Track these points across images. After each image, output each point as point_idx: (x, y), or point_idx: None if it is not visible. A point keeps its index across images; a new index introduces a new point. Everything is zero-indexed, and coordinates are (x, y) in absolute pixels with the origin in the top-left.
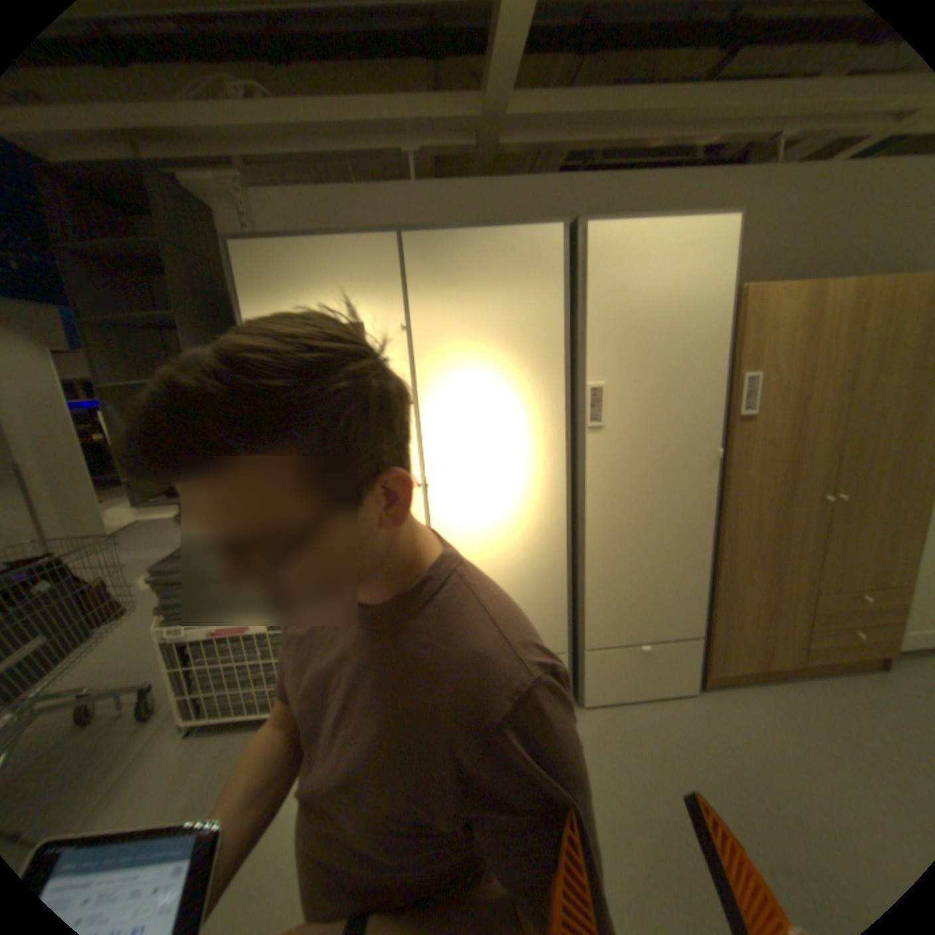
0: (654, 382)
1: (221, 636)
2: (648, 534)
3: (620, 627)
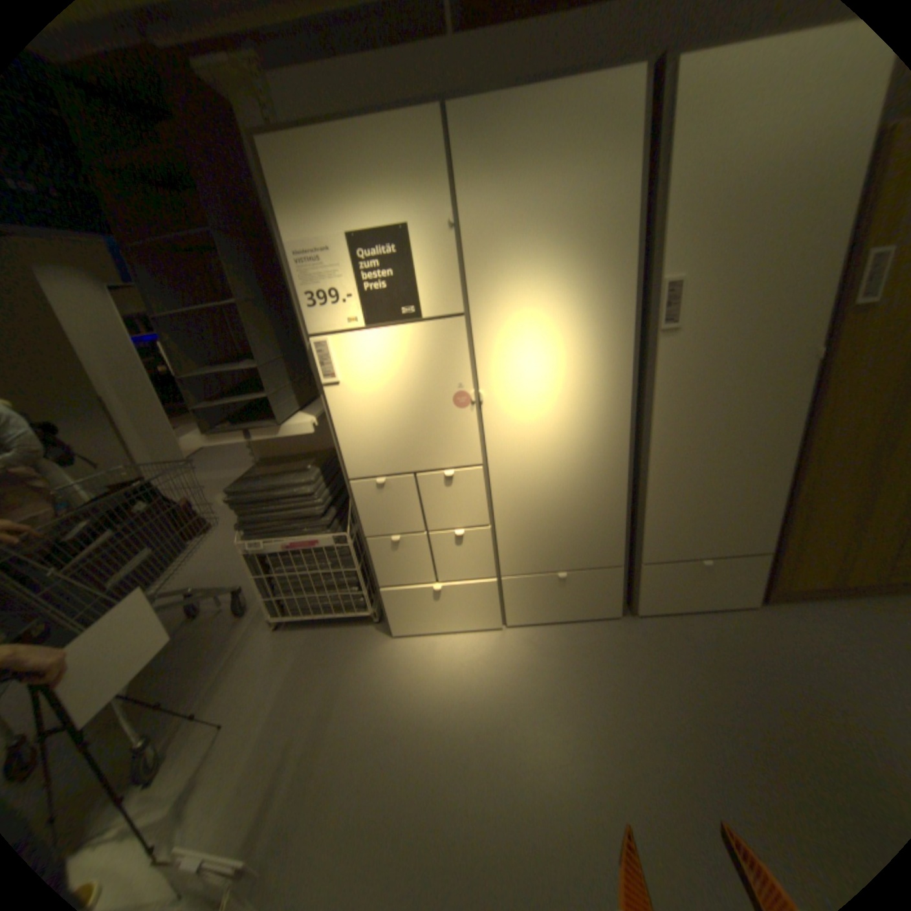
0: (748, 269)
1: (294, 548)
2: (722, 447)
3: (681, 542)
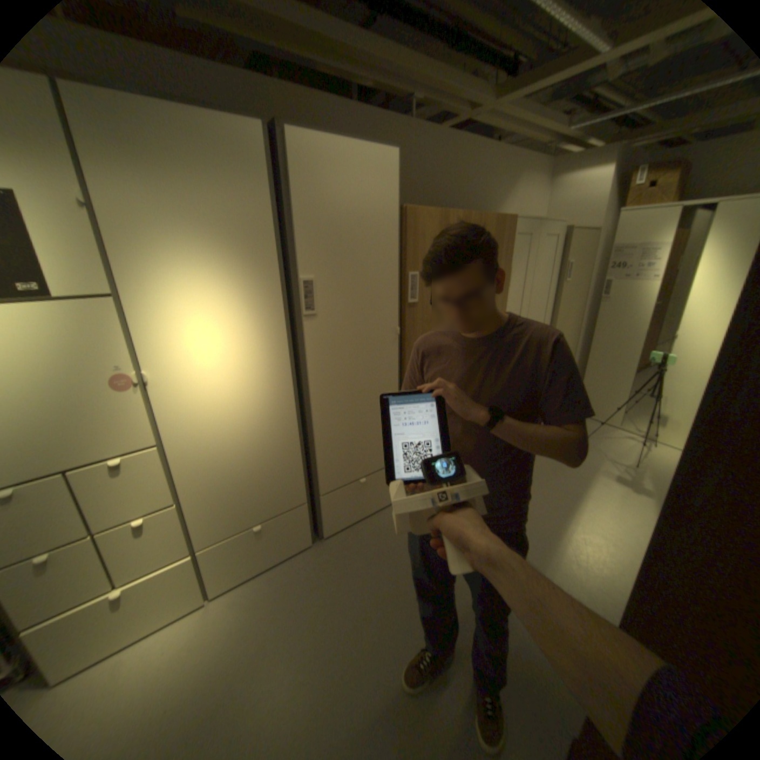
0: (351, 277)
1: None
2: (356, 397)
3: (343, 471)
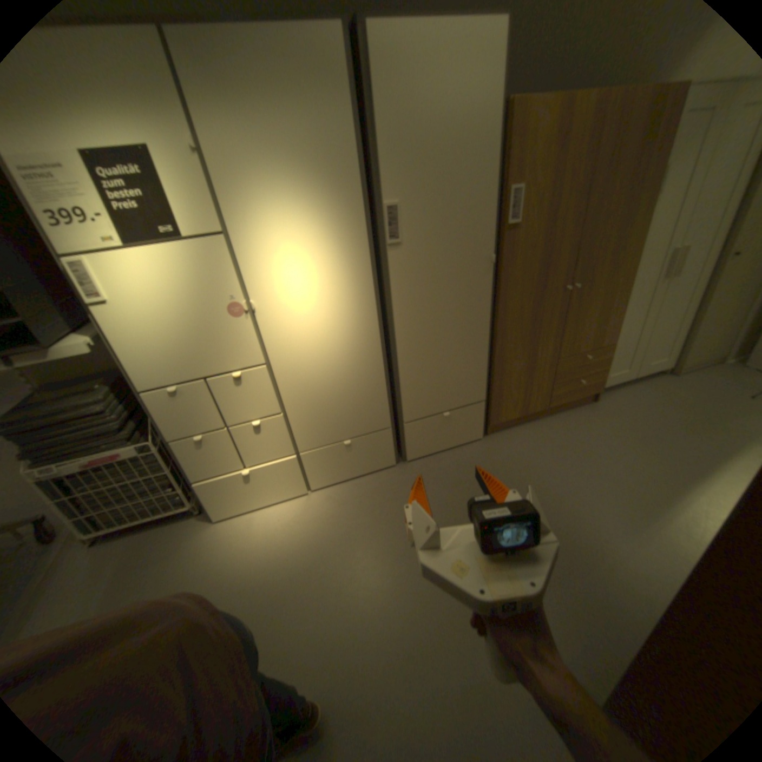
0: (439, 197)
1: (93, 466)
2: (442, 330)
3: (426, 402)
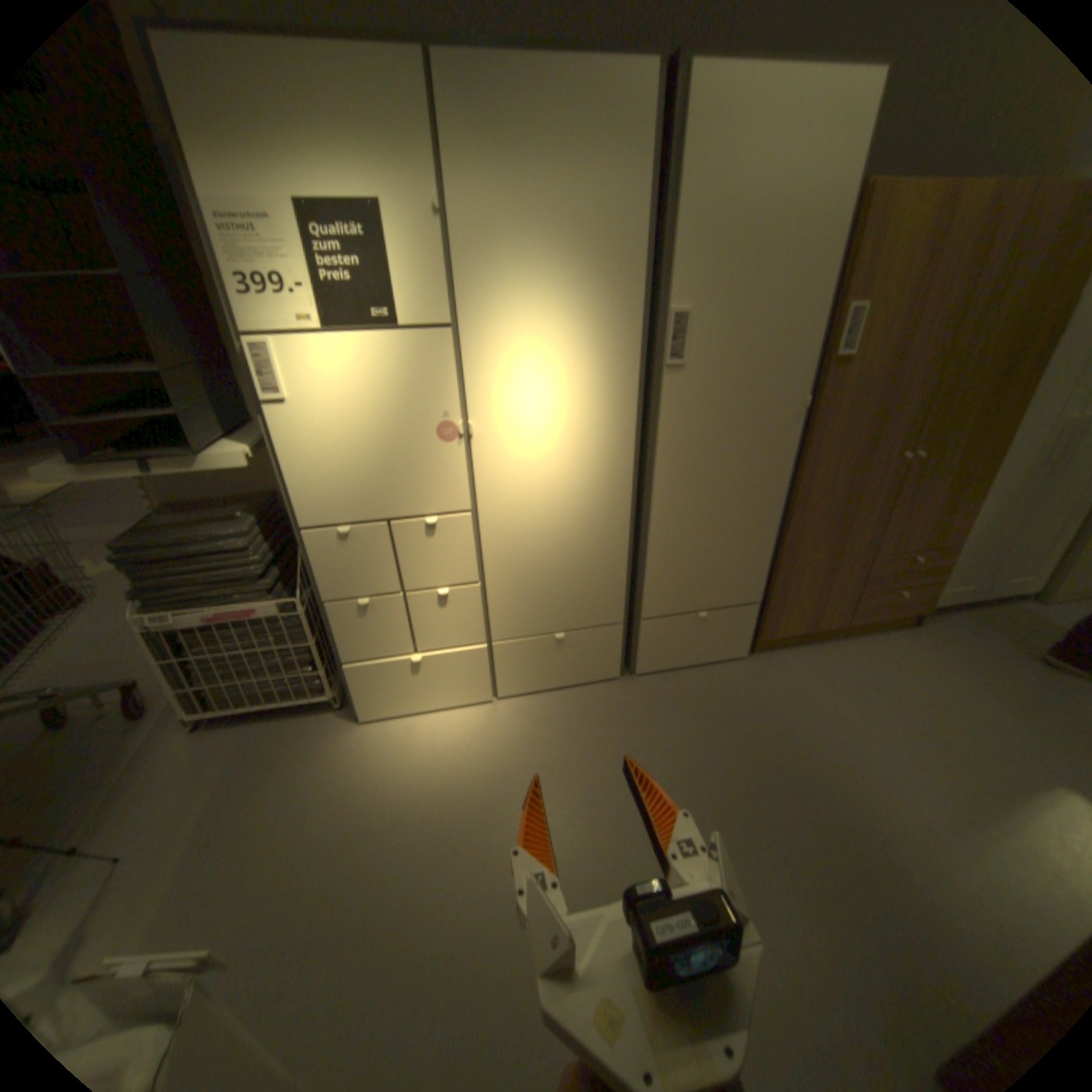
0: (749, 308)
1: (221, 620)
2: (719, 494)
3: (678, 594)
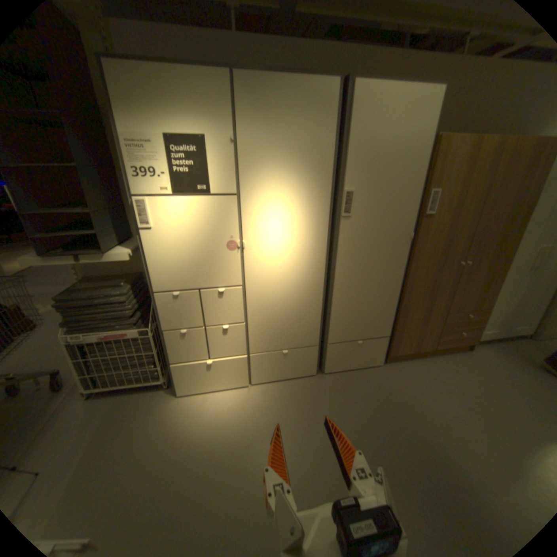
0: (383, 190)
1: (108, 339)
2: (368, 280)
3: (347, 331)
